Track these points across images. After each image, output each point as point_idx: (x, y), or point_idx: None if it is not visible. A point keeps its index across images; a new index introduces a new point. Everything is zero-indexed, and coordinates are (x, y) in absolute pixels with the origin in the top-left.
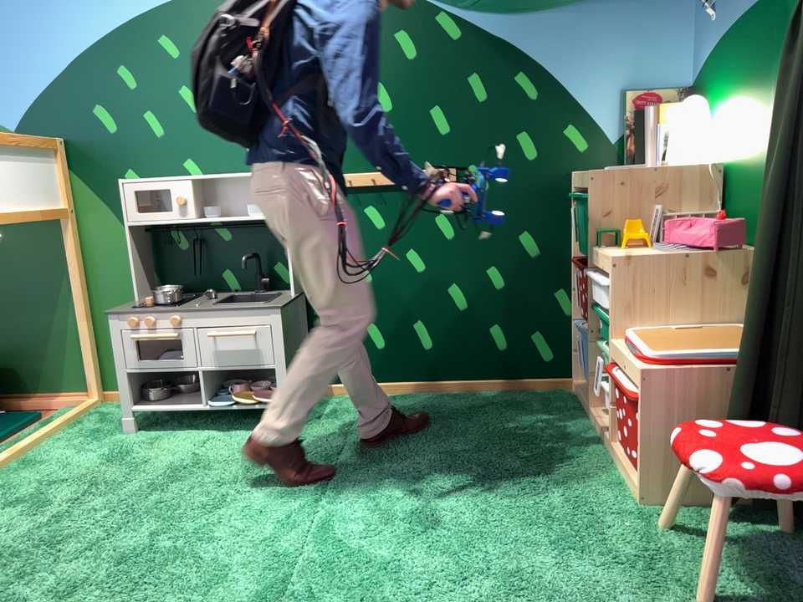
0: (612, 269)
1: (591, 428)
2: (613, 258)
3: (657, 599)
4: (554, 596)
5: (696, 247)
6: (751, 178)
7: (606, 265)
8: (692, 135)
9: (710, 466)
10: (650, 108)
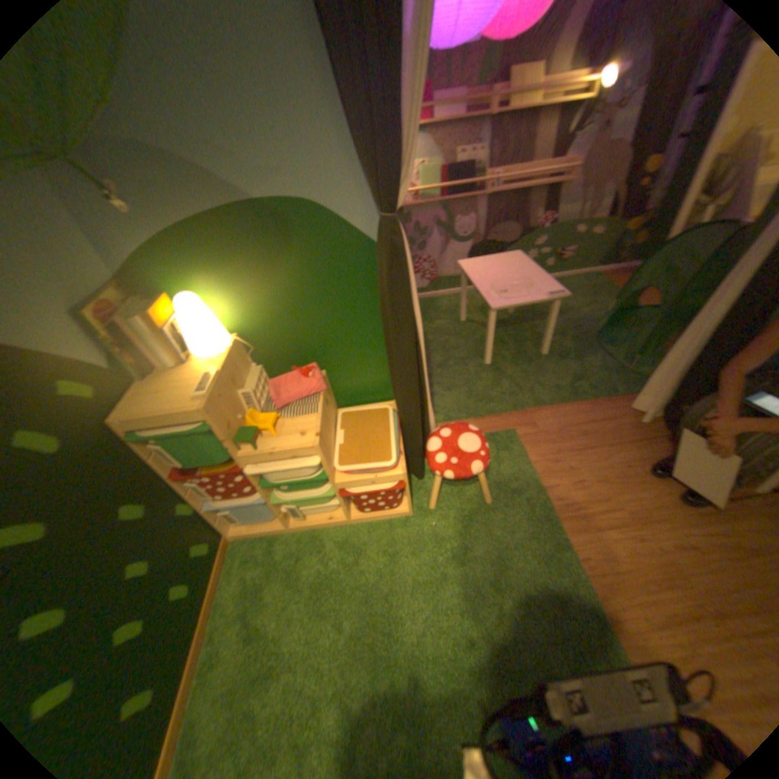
0: (319, 450)
1: (308, 531)
2: (317, 444)
3: (489, 519)
4: (502, 566)
5: (307, 395)
6: (283, 335)
7: (301, 452)
8: (211, 325)
9: (480, 467)
10: (112, 314)
